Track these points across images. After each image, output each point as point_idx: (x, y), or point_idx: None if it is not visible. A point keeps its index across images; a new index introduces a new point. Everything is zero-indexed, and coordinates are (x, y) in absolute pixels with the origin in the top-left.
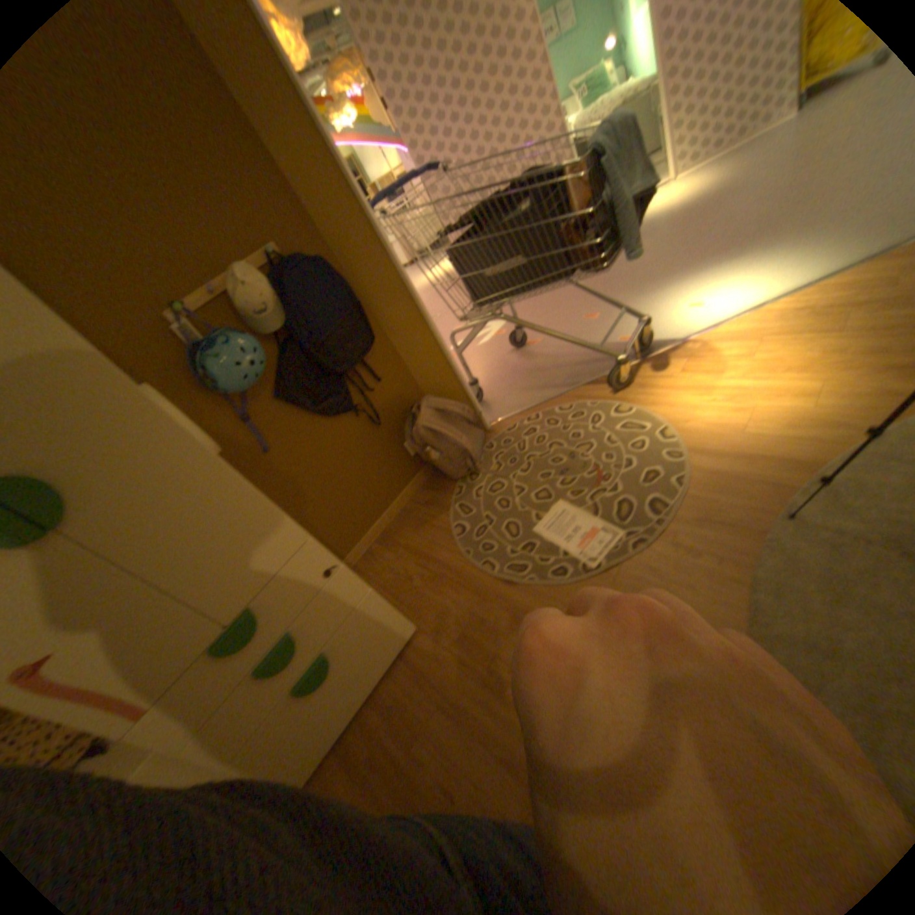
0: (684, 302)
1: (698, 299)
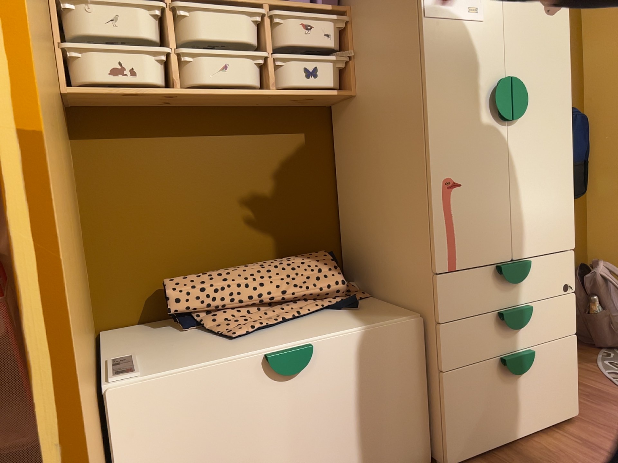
0: None
1: None
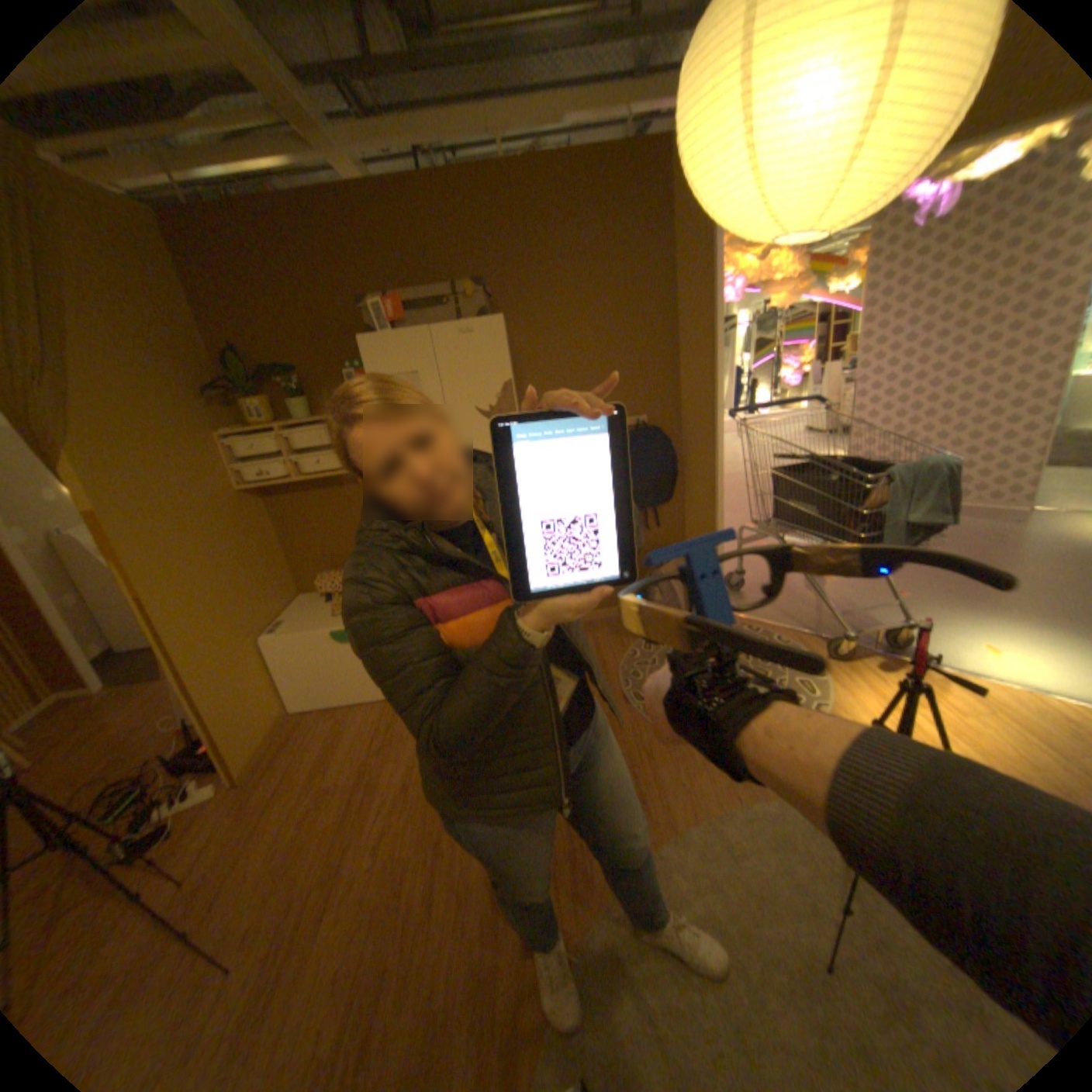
0: (983, 642)
1: (998, 650)
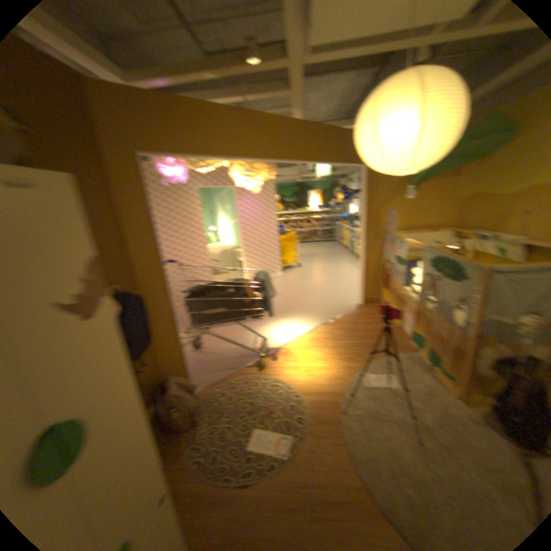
0: (273, 334)
1: (278, 334)
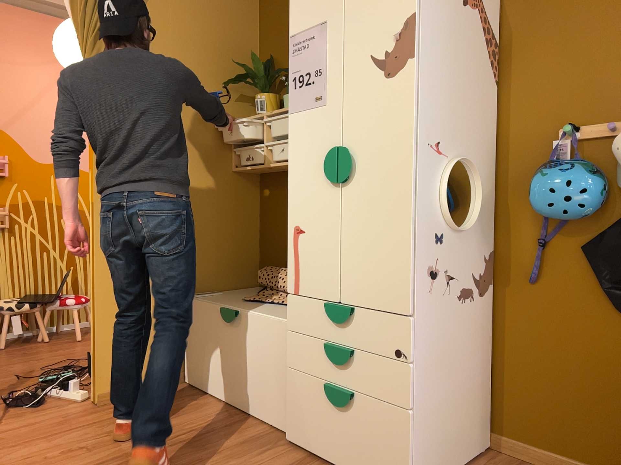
0: None
1: None
